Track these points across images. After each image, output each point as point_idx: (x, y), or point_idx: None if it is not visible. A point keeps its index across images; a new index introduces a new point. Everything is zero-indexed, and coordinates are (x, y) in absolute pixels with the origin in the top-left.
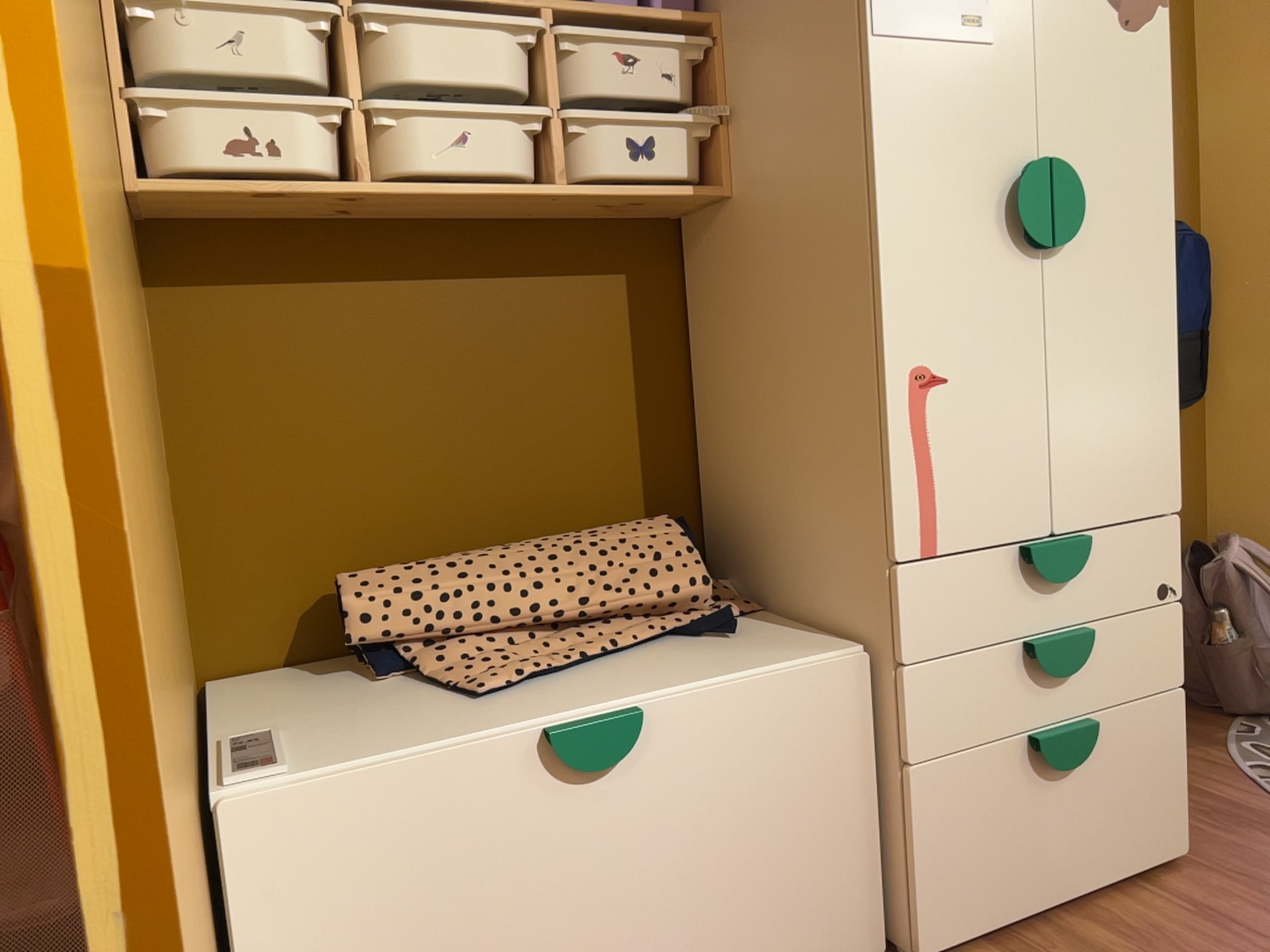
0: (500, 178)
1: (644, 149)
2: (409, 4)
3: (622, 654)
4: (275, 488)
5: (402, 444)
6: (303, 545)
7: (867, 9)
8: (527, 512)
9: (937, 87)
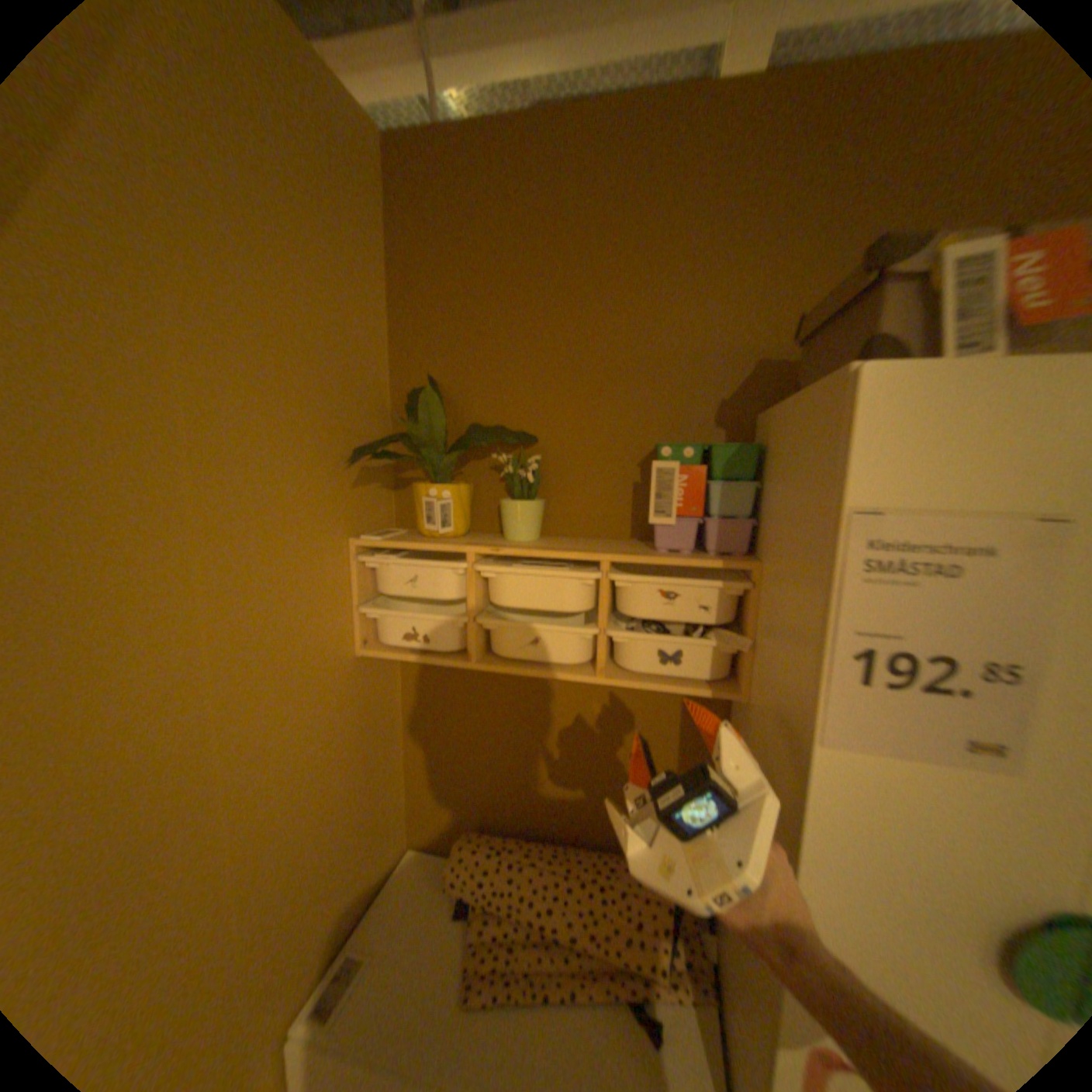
0: (557, 668)
1: (672, 660)
2: (515, 552)
3: (574, 1009)
4: (448, 769)
5: (515, 765)
6: (458, 800)
7: (823, 716)
8: (586, 824)
9: (912, 806)
